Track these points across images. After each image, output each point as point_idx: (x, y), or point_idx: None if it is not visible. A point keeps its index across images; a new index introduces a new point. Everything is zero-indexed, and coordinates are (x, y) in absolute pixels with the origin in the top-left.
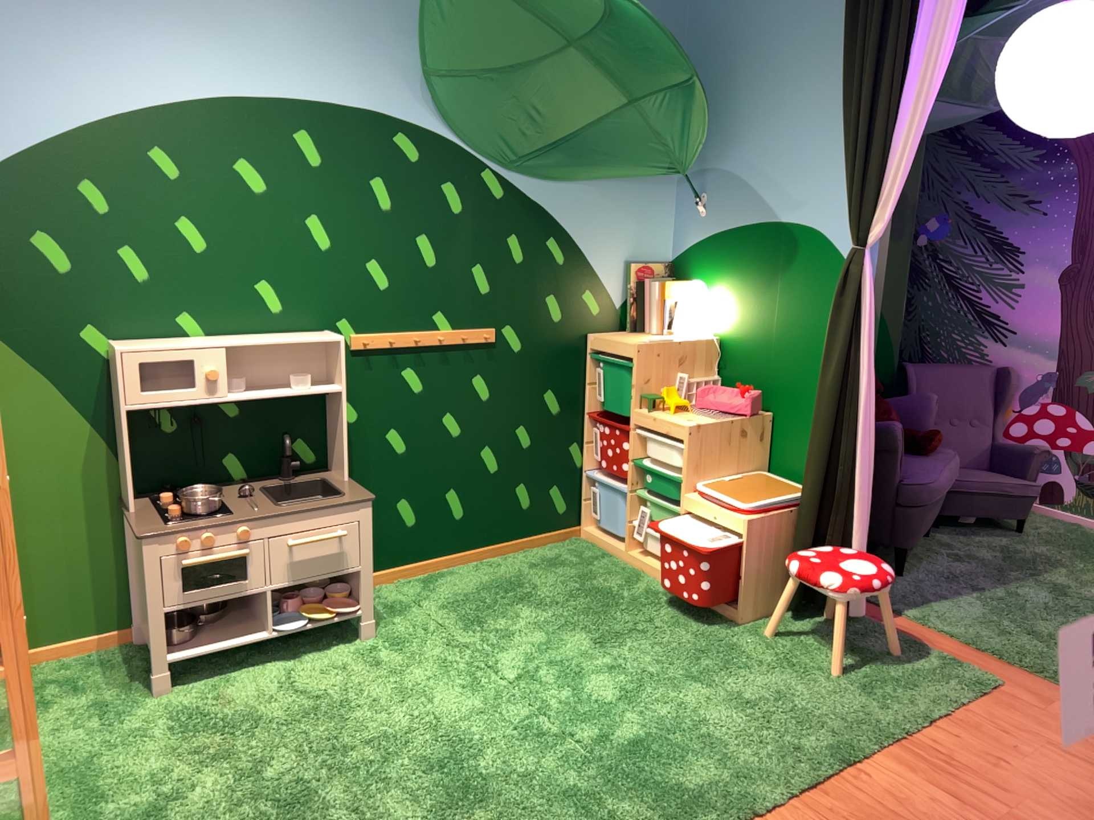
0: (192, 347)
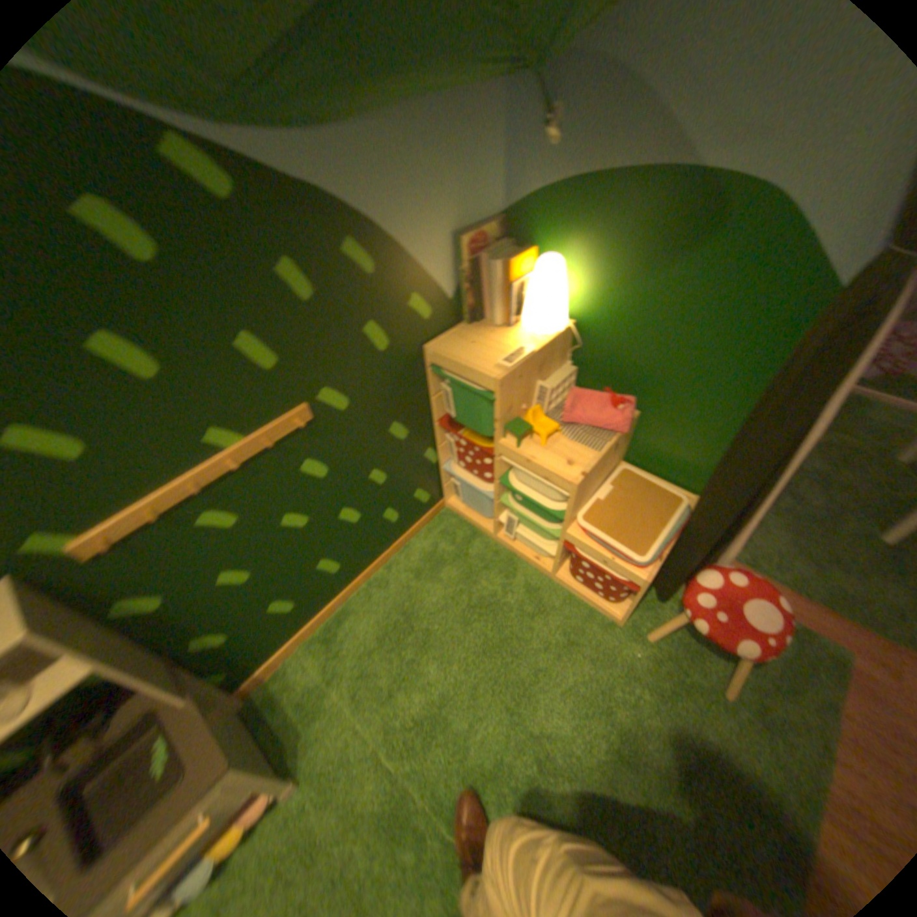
0: None
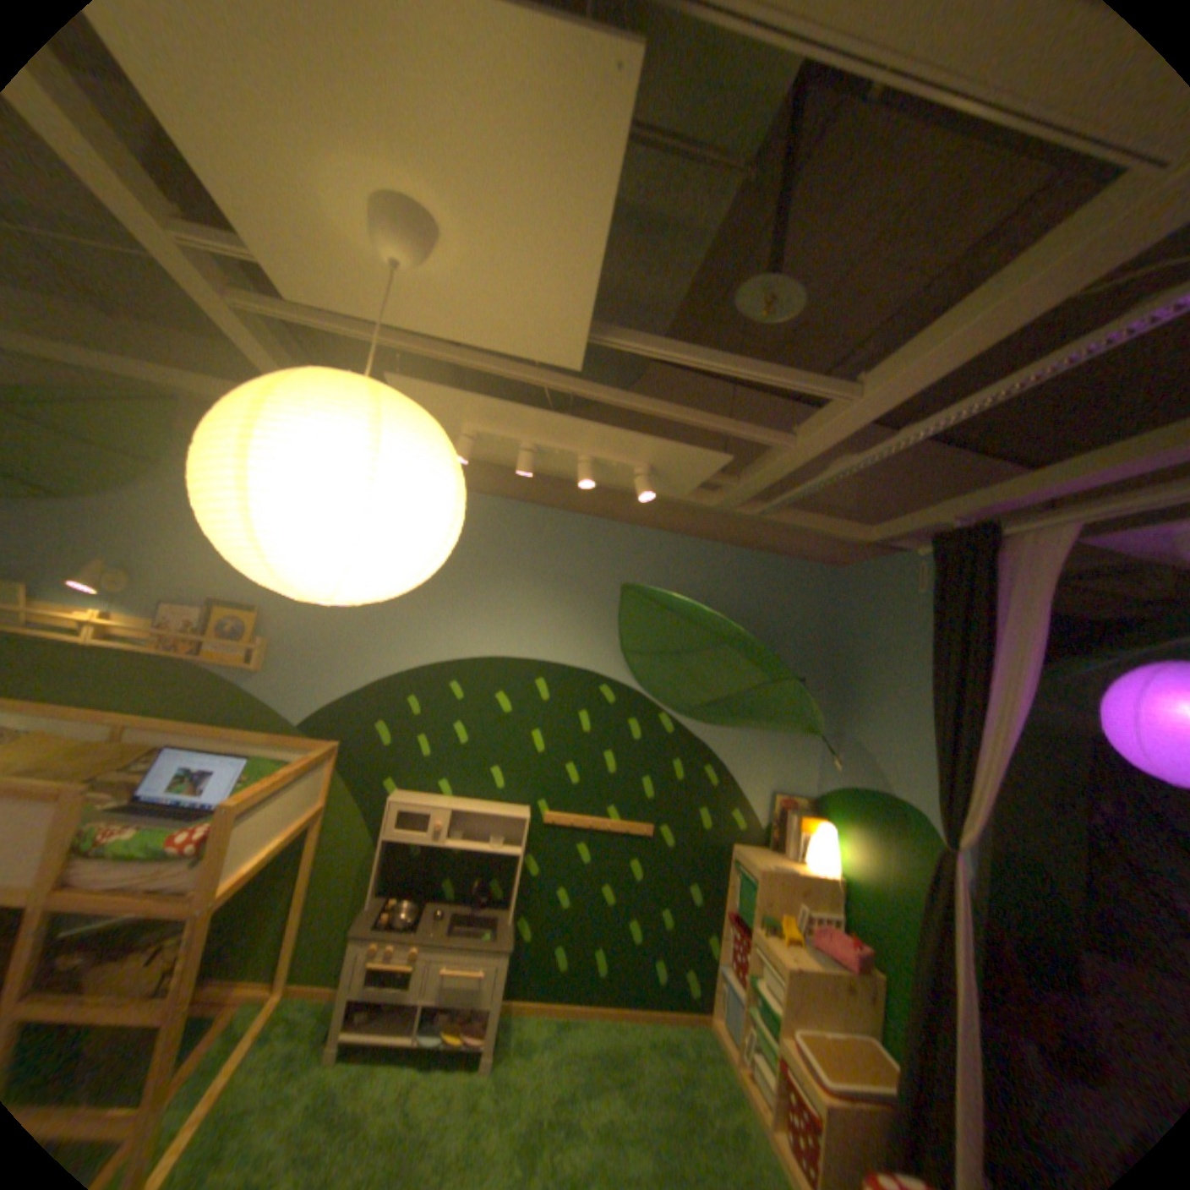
0: (432, 808)
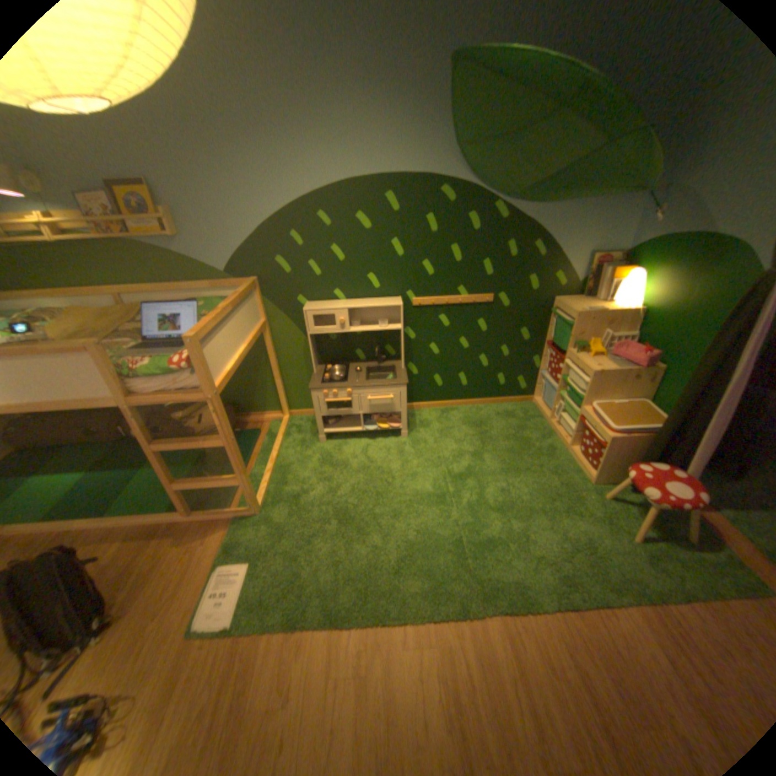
0: (333, 309)
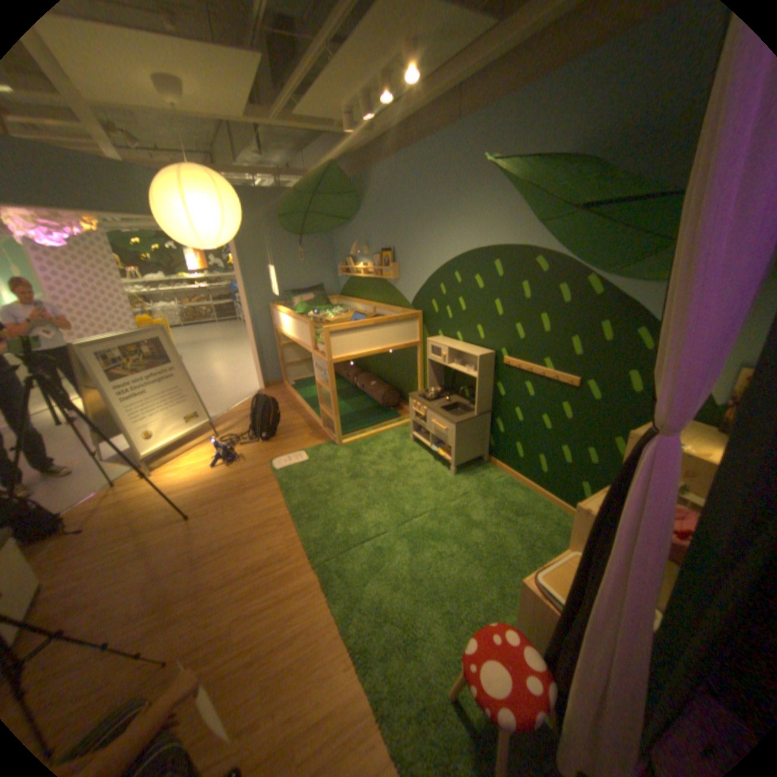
0: (441, 345)
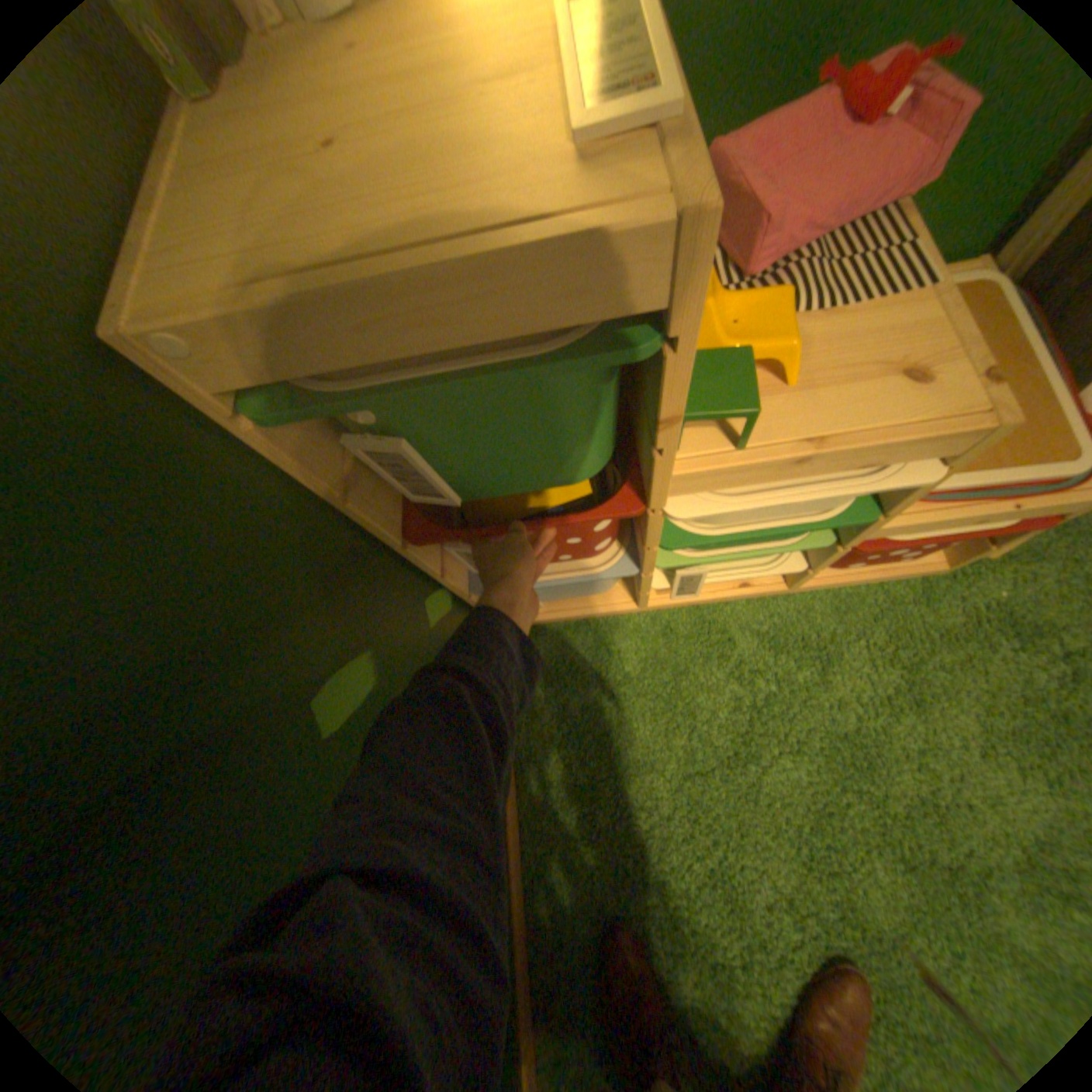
0: None
